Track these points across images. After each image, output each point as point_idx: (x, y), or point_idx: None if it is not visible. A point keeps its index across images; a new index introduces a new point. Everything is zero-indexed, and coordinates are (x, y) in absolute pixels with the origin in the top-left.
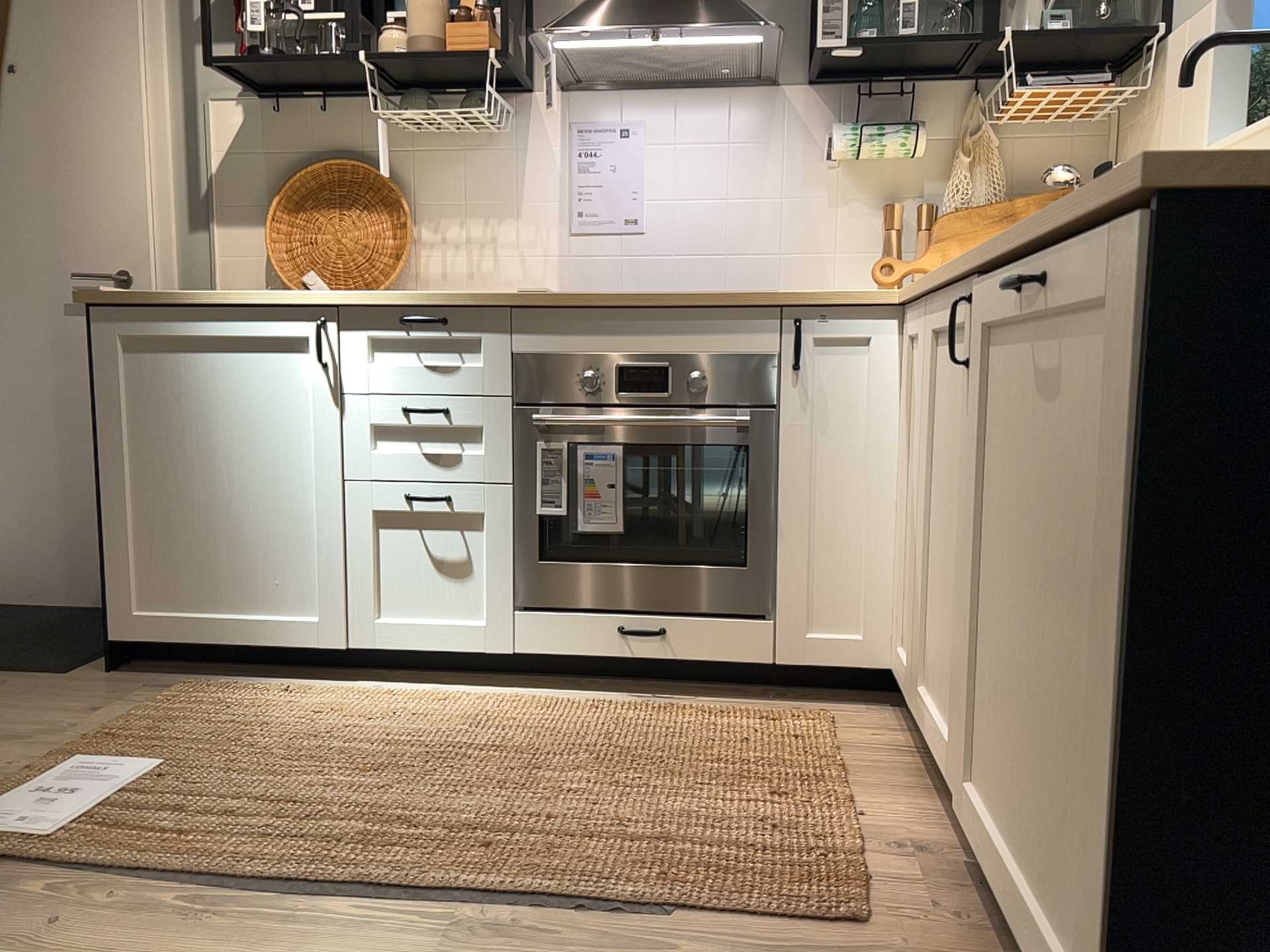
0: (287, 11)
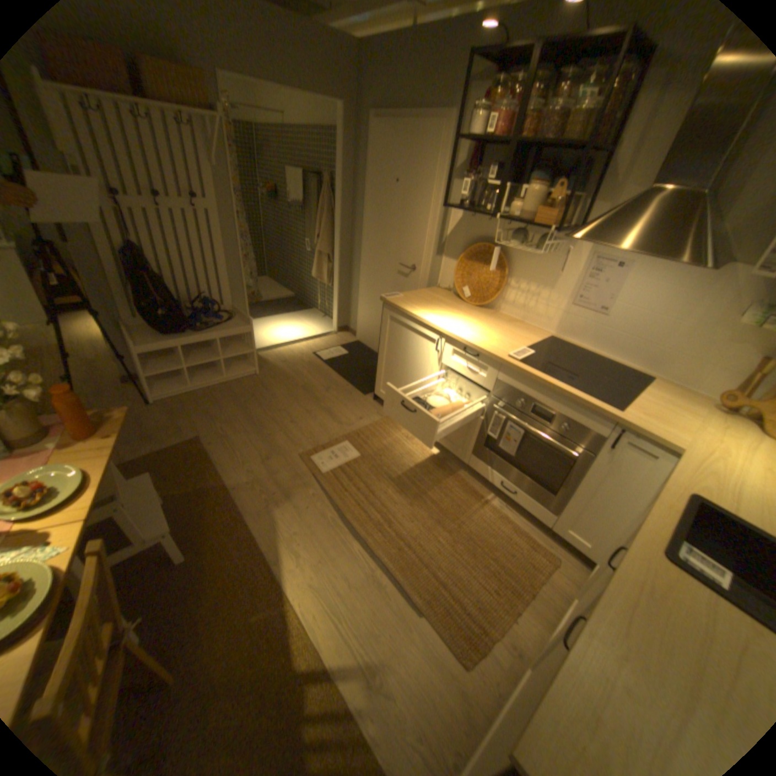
0: (488, 172)
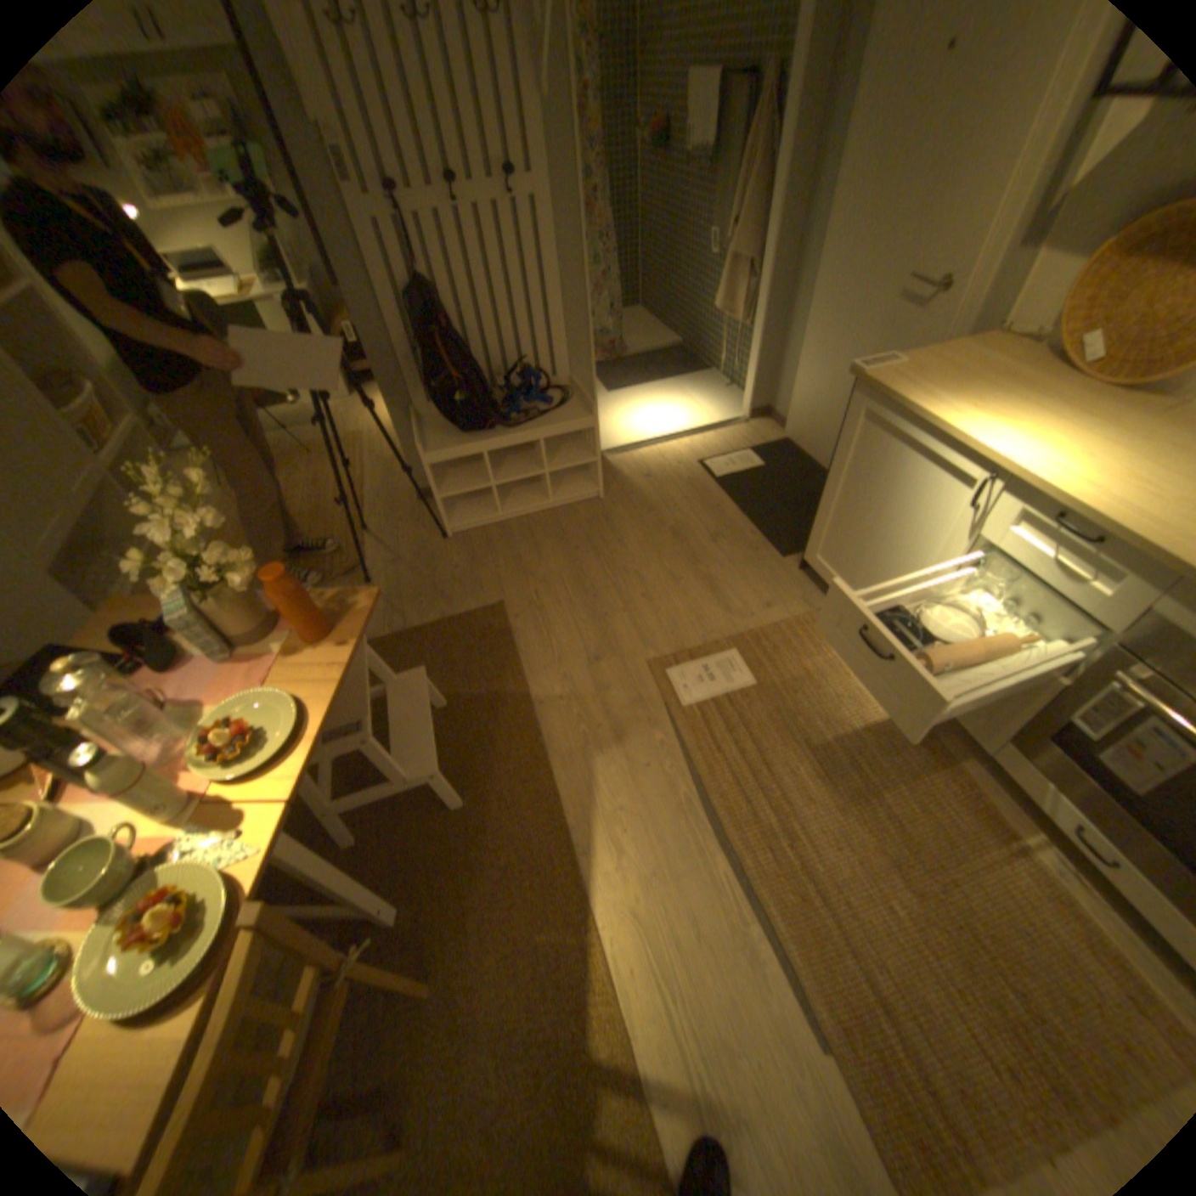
0: None
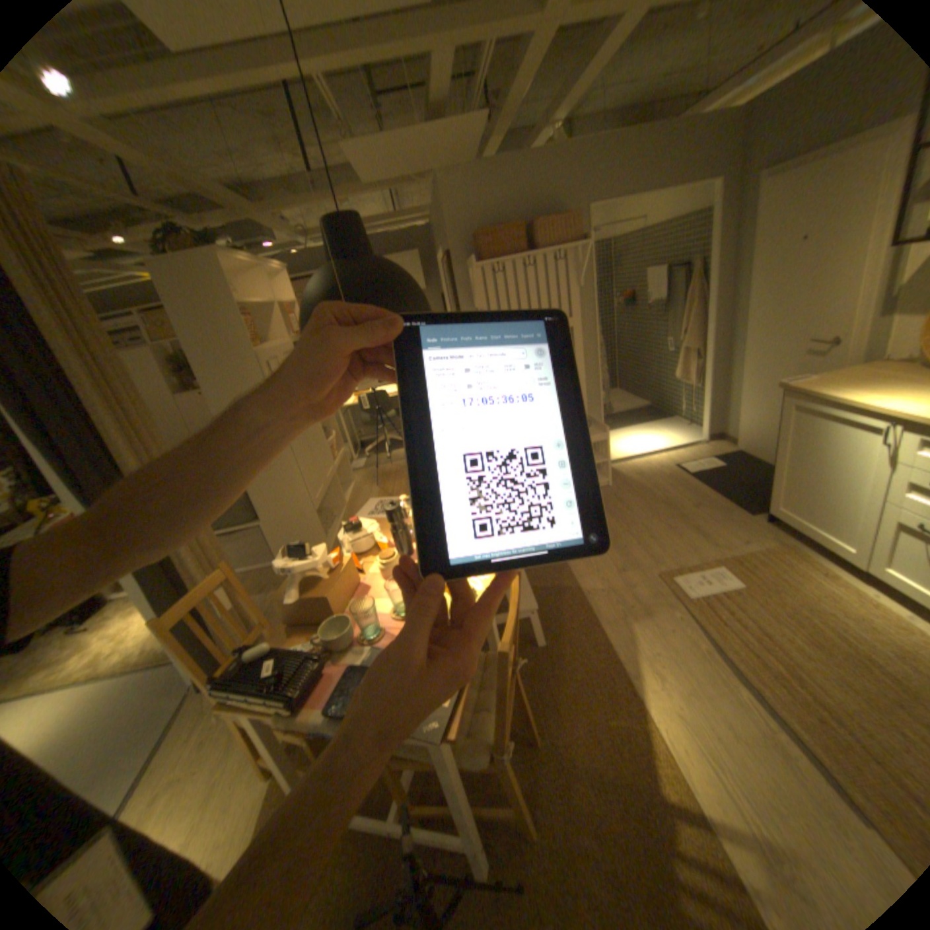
0: None
